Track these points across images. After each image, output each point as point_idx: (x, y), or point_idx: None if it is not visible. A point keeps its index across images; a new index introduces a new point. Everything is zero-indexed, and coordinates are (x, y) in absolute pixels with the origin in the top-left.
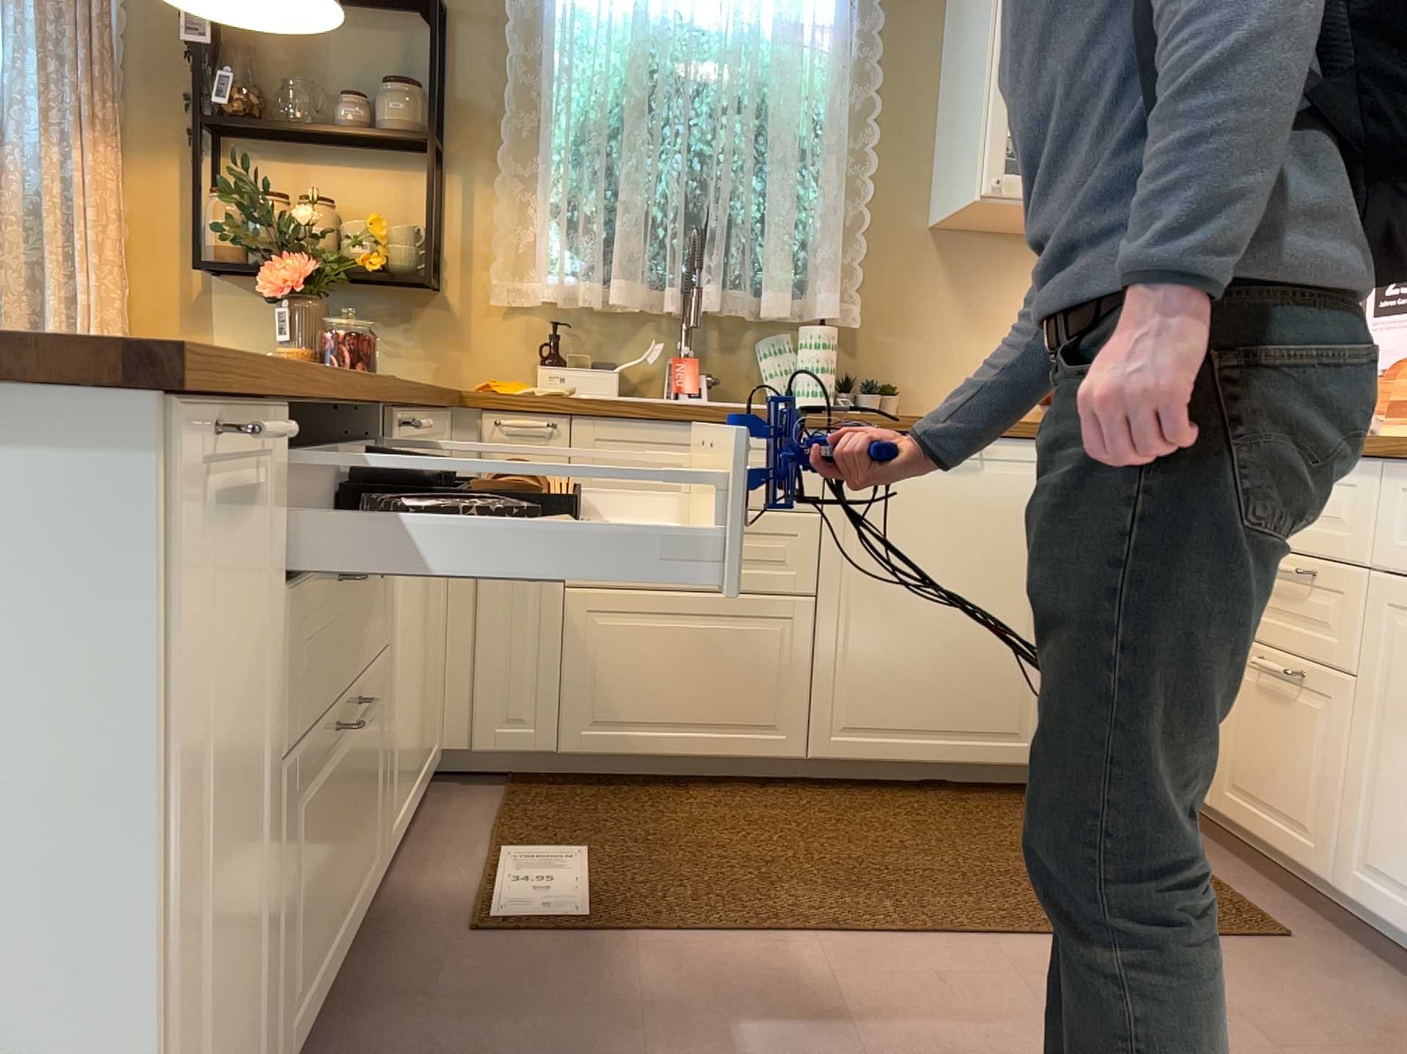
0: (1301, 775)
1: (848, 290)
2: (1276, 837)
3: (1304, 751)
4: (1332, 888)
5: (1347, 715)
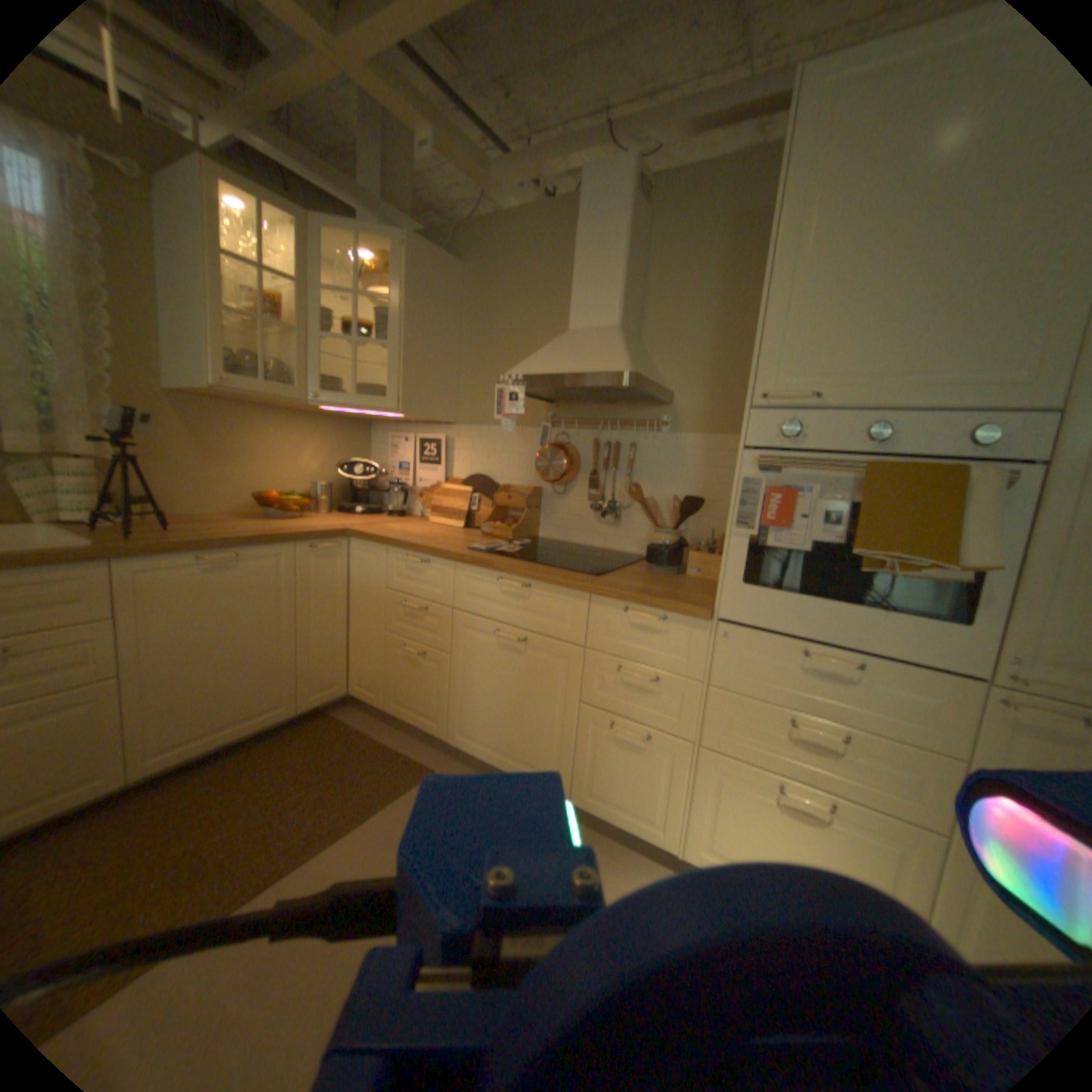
0: (426, 696)
1: (93, 434)
2: (416, 723)
3: (426, 685)
4: (444, 742)
5: (445, 670)
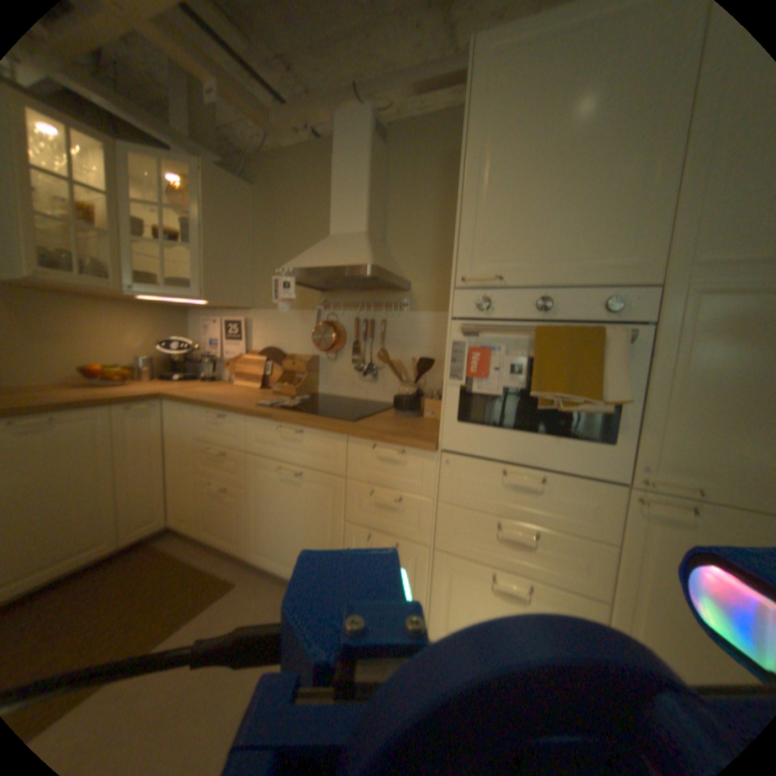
0: (227, 526)
1: None
2: (220, 548)
3: (226, 517)
4: (242, 562)
5: (240, 504)
